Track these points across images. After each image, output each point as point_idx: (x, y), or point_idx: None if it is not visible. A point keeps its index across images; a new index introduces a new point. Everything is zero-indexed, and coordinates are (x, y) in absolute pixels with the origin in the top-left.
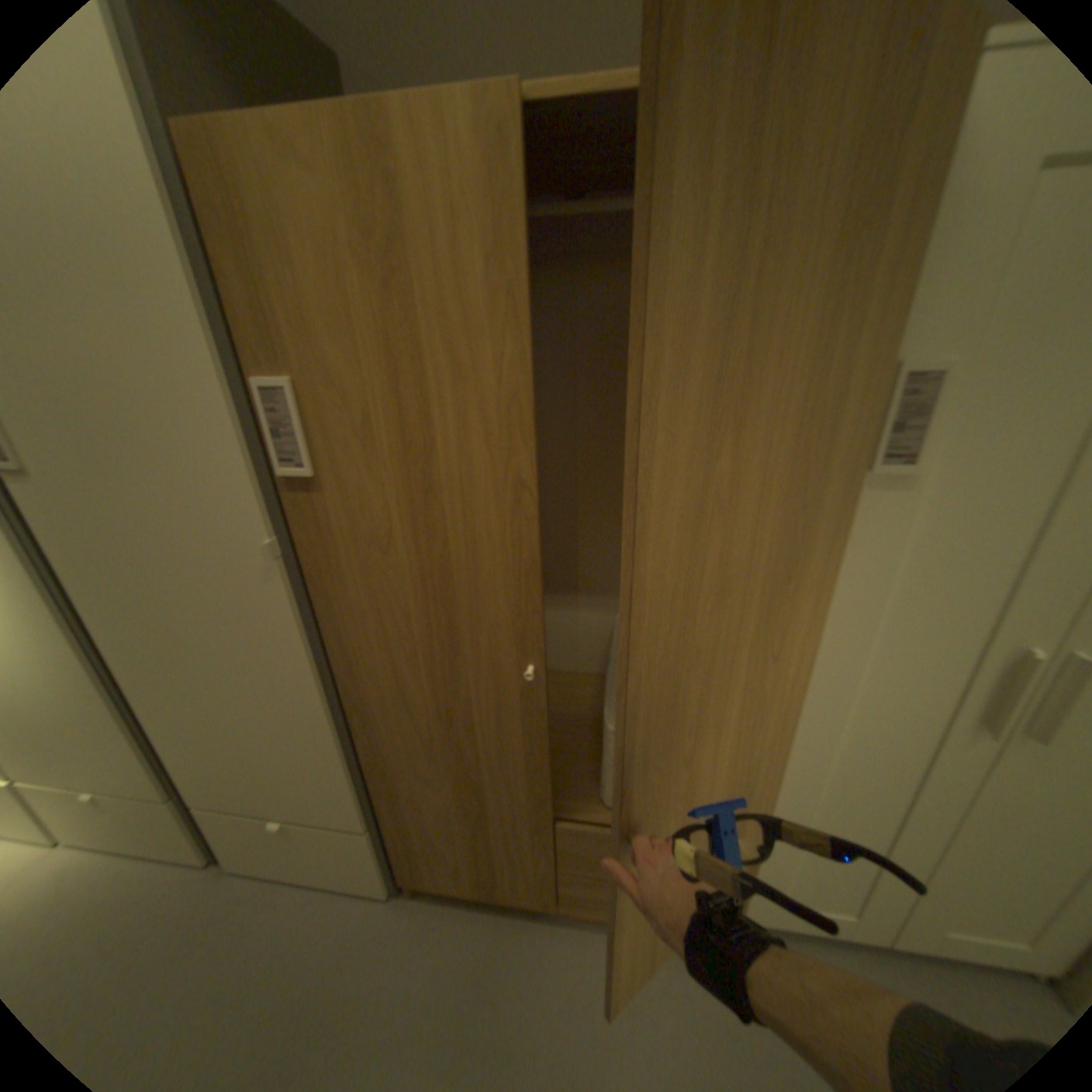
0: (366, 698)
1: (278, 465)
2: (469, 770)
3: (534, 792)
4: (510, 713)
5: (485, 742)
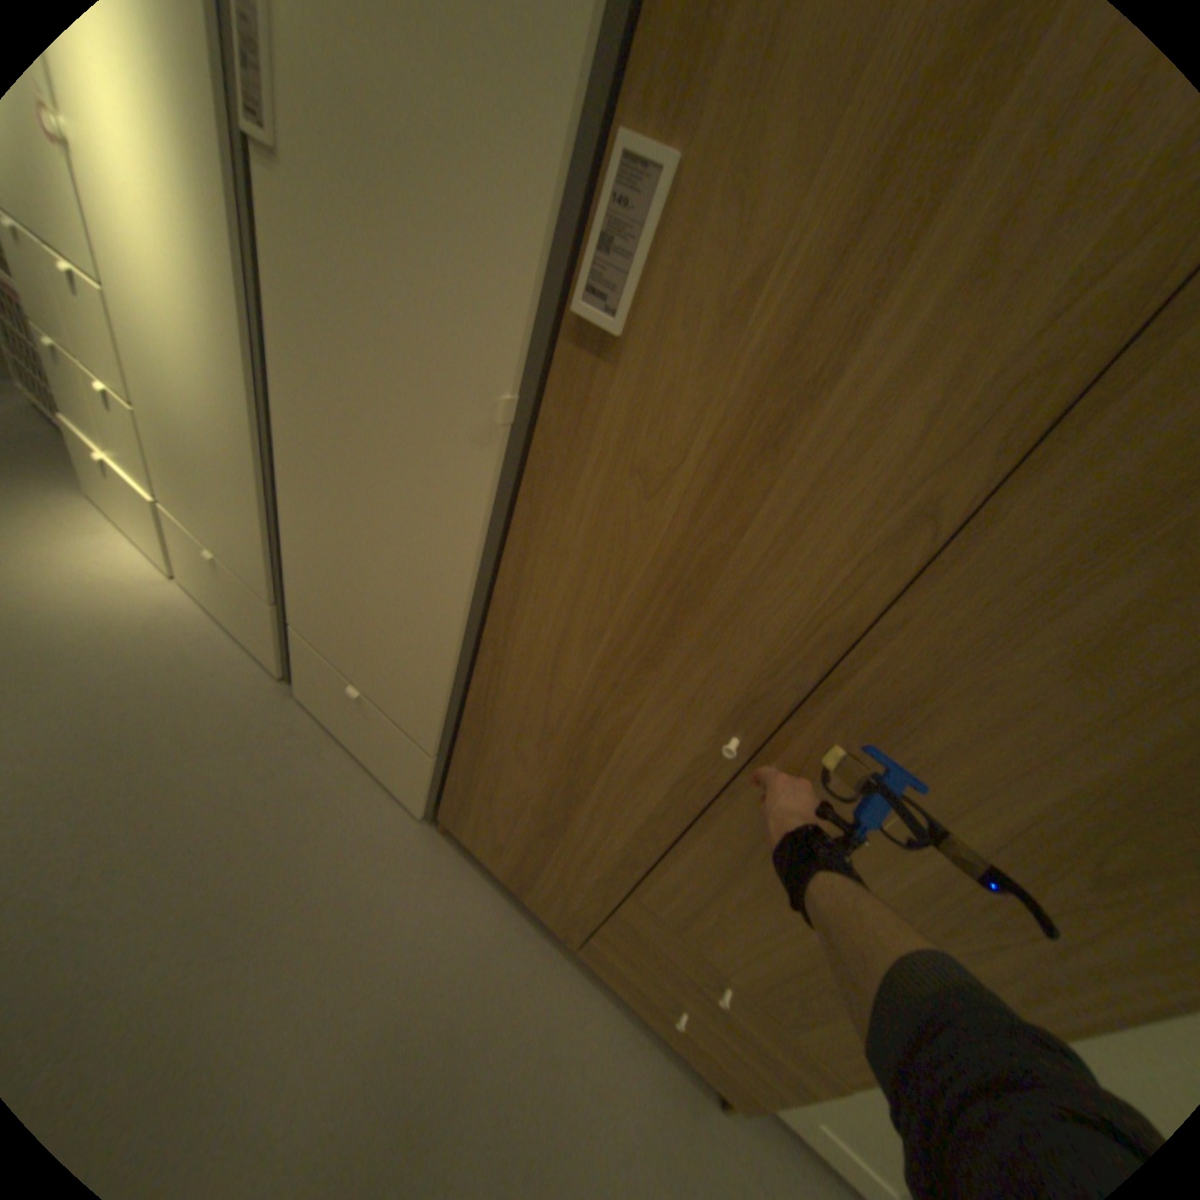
0: (513, 641)
1: (579, 293)
2: (578, 781)
3: (635, 850)
4: (669, 765)
5: (615, 770)
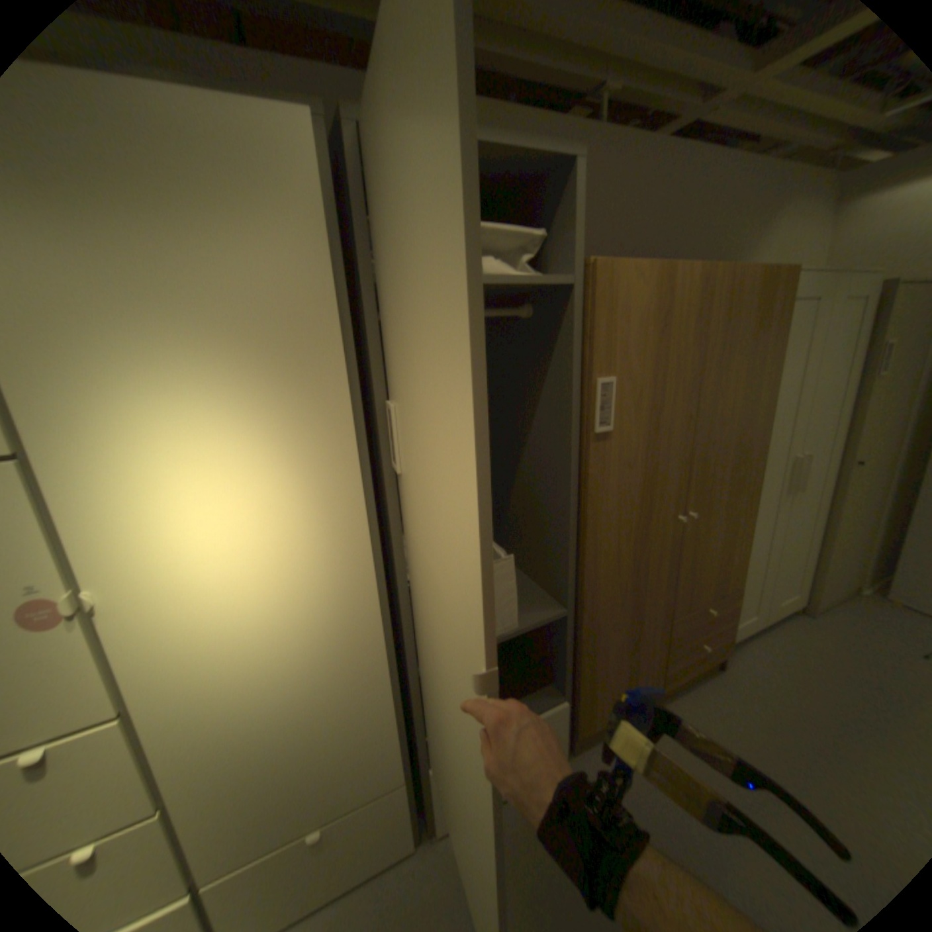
0: (597, 577)
1: (593, 428)
2: (639, 605)
3: (666, 604)
4: (665, 553)
5: (650, 580)
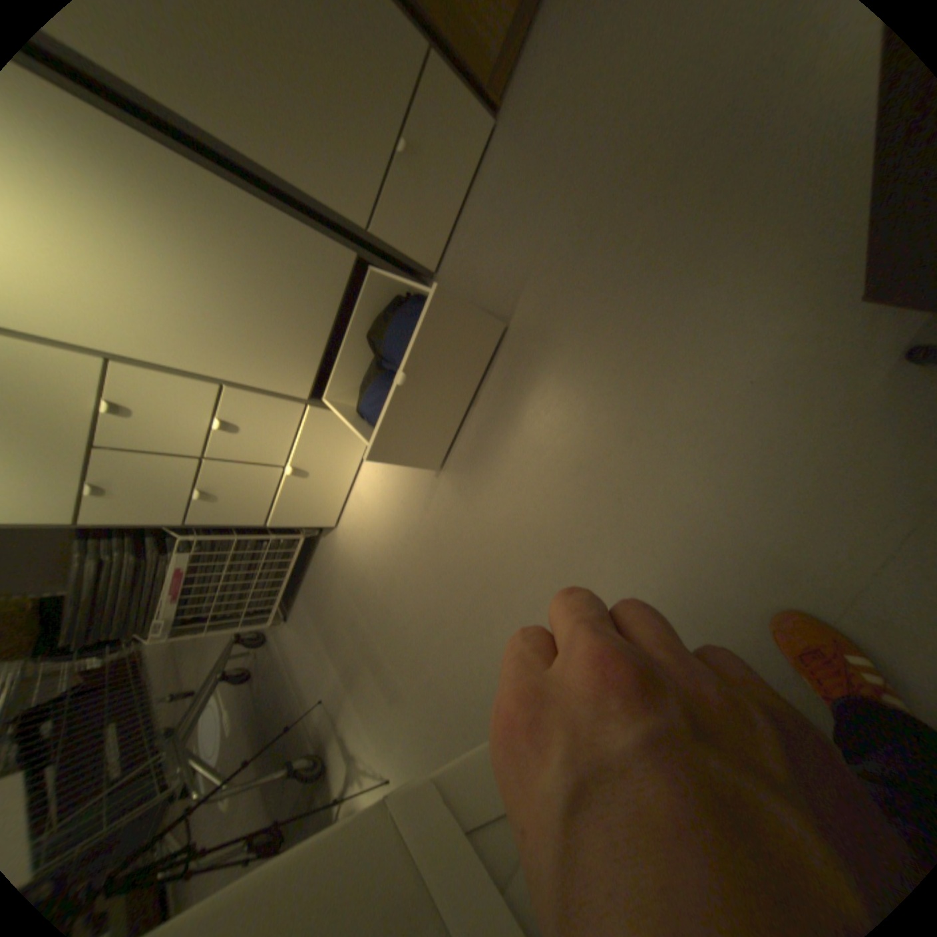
0: None
1: None
2: None
3: None
4: None
5: None
